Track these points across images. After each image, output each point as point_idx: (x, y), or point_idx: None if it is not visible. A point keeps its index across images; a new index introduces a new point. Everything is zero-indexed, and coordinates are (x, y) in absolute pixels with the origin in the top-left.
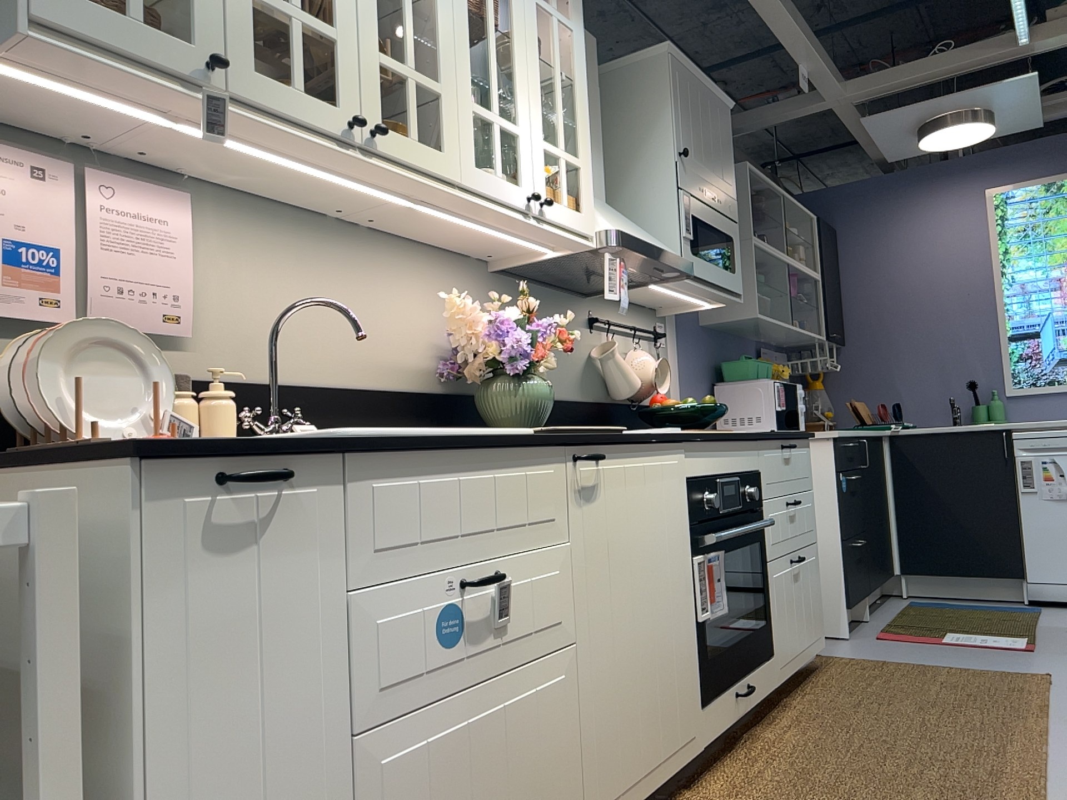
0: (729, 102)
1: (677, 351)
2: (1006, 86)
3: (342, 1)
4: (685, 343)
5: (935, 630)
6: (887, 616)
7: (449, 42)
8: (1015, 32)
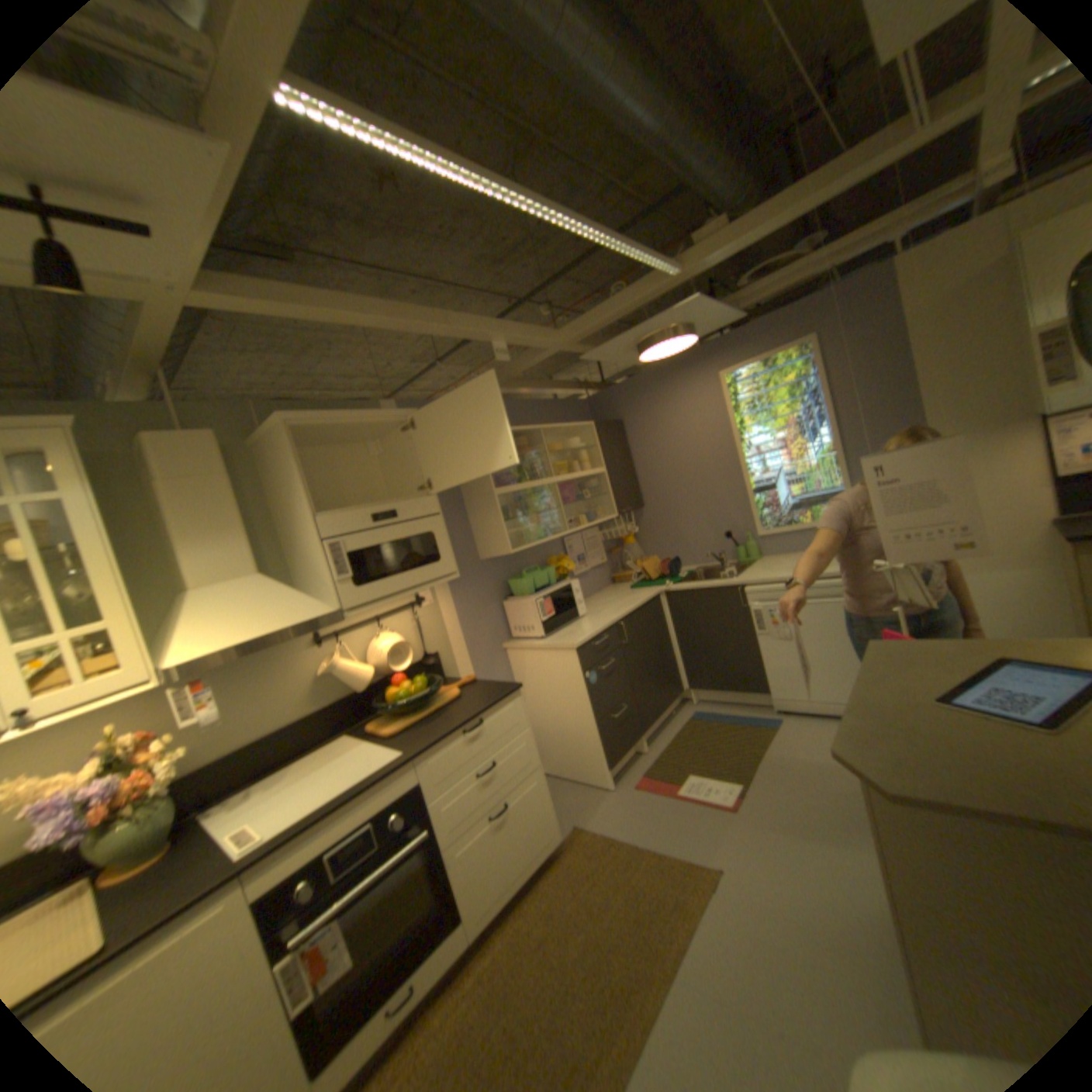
0: (404, 412)
1: (447, 600)
2: (678, 309)
3: None
4: (459, 586)
5: (682, 774)
6: (663, 745)
7: None
8: (657, 269)
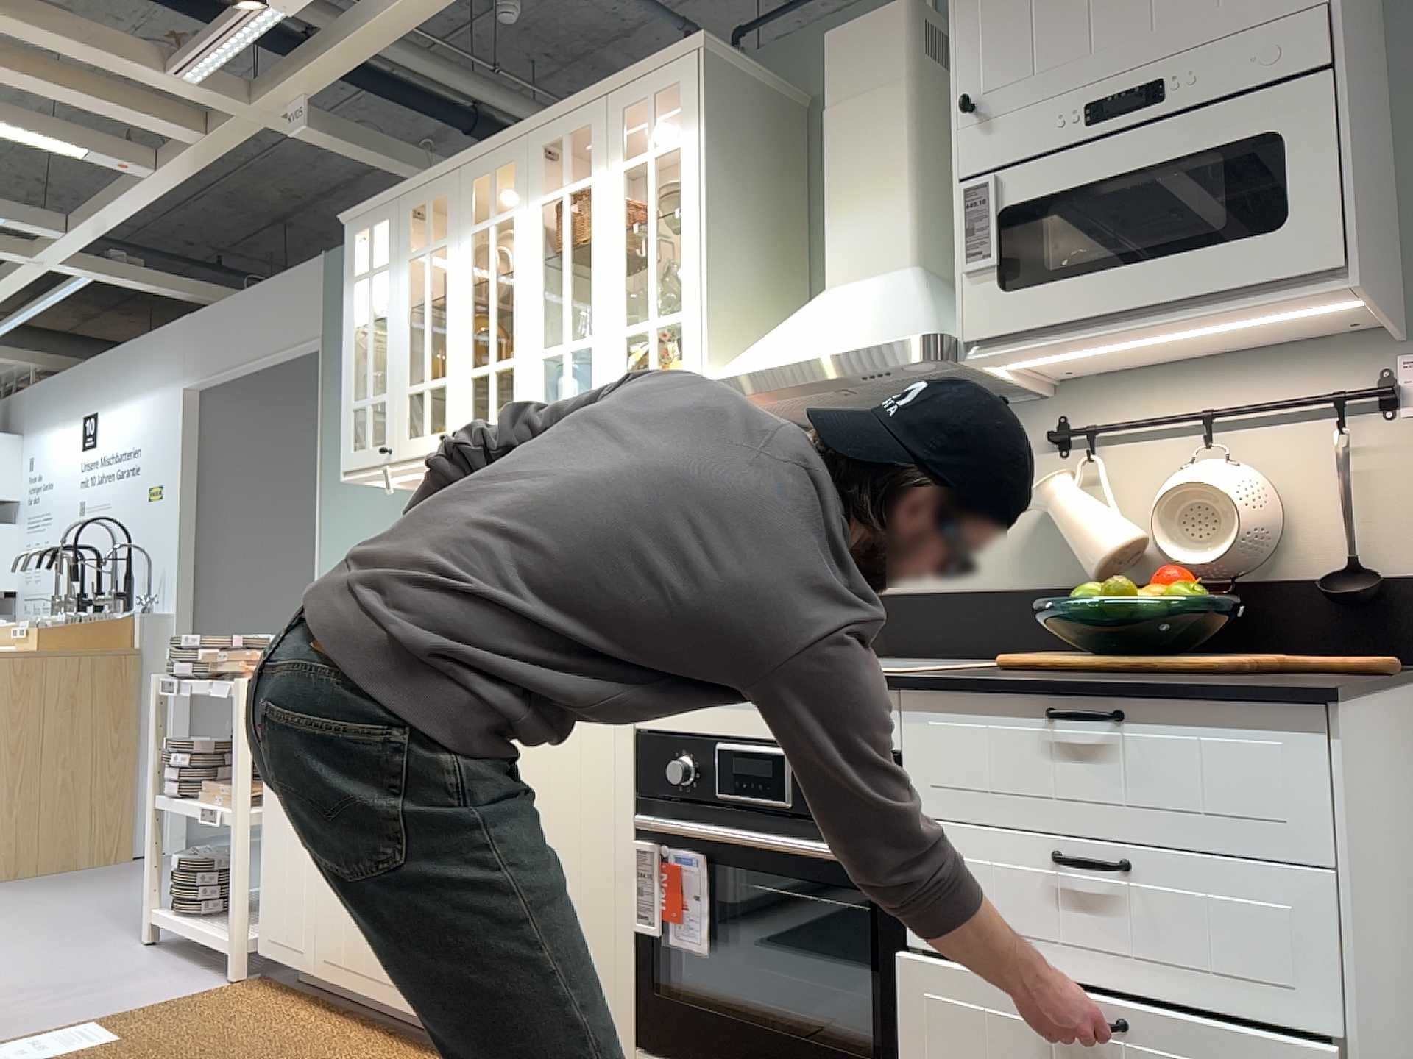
0: None
1: None
2: None
3: (449, 352)
4: None
5: None
6: None
7: (521, 311)
8: None
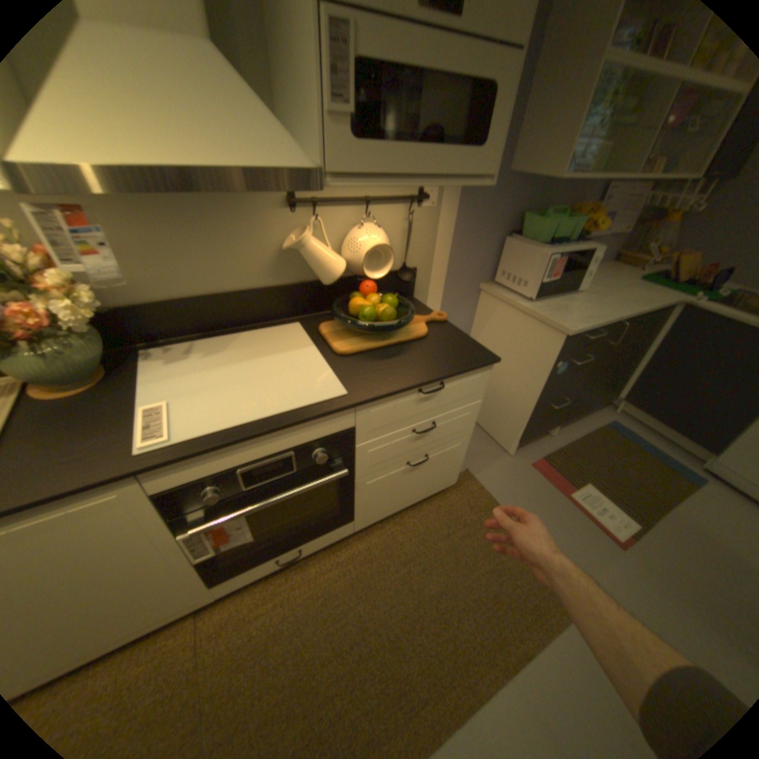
0: None
1: (452, 209)
2: None
3: None
4: (472, 196)
5: (583, 477)
6: (573, 436)
7: None
8: None
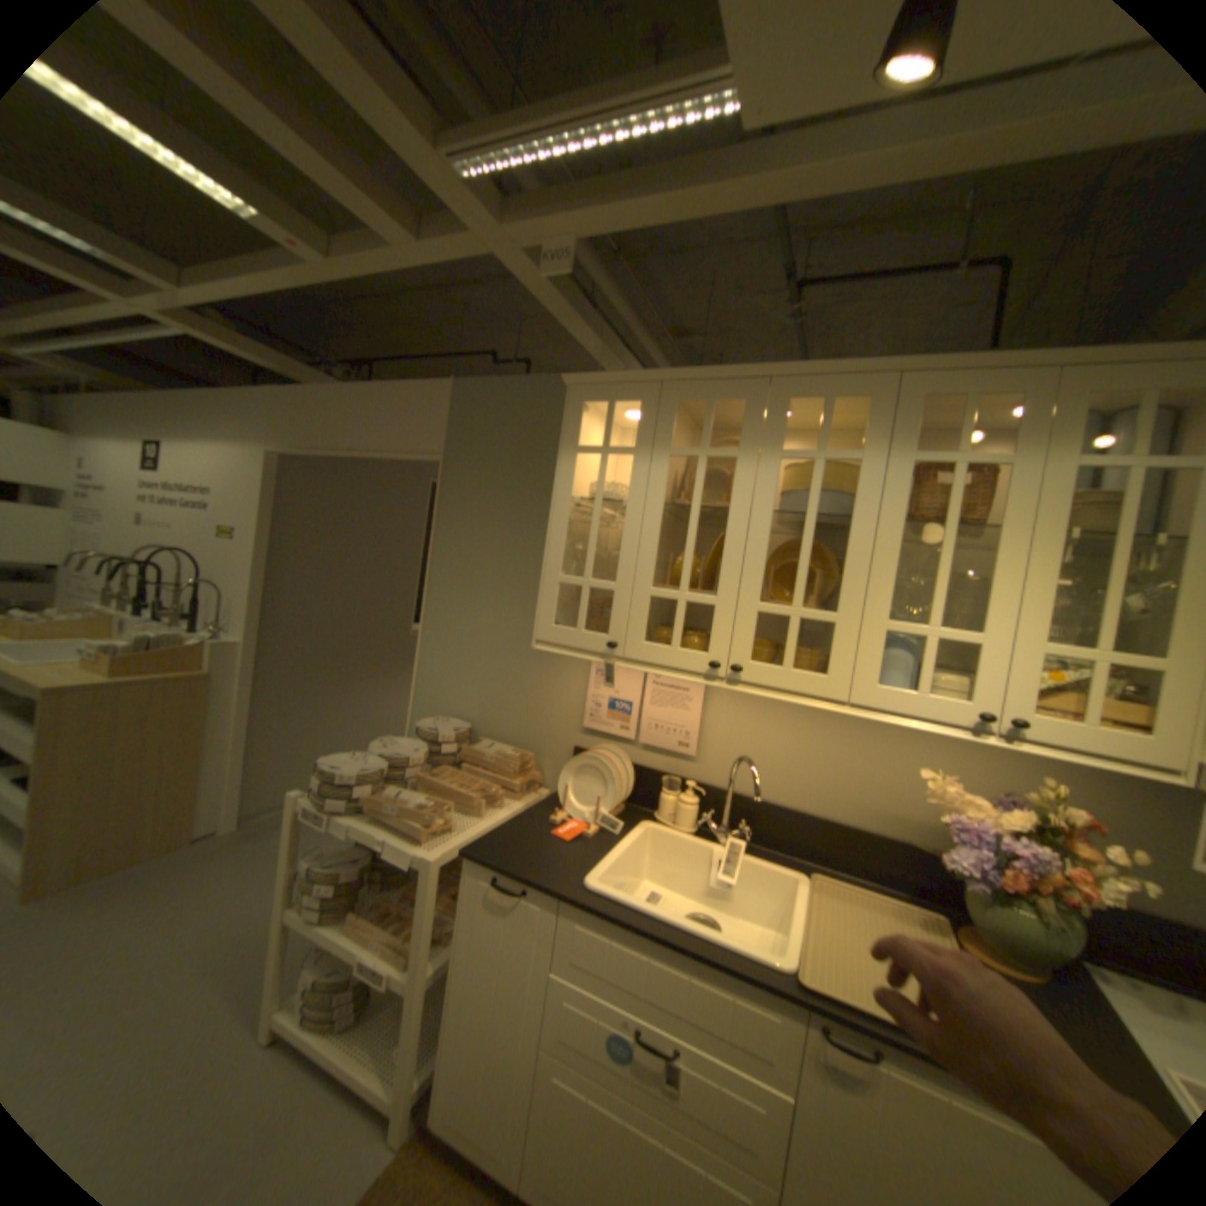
0: None
1: None
2: None
3: (727, 574)
4: None
5: None
6: None
7: (862, 569)
8: None
